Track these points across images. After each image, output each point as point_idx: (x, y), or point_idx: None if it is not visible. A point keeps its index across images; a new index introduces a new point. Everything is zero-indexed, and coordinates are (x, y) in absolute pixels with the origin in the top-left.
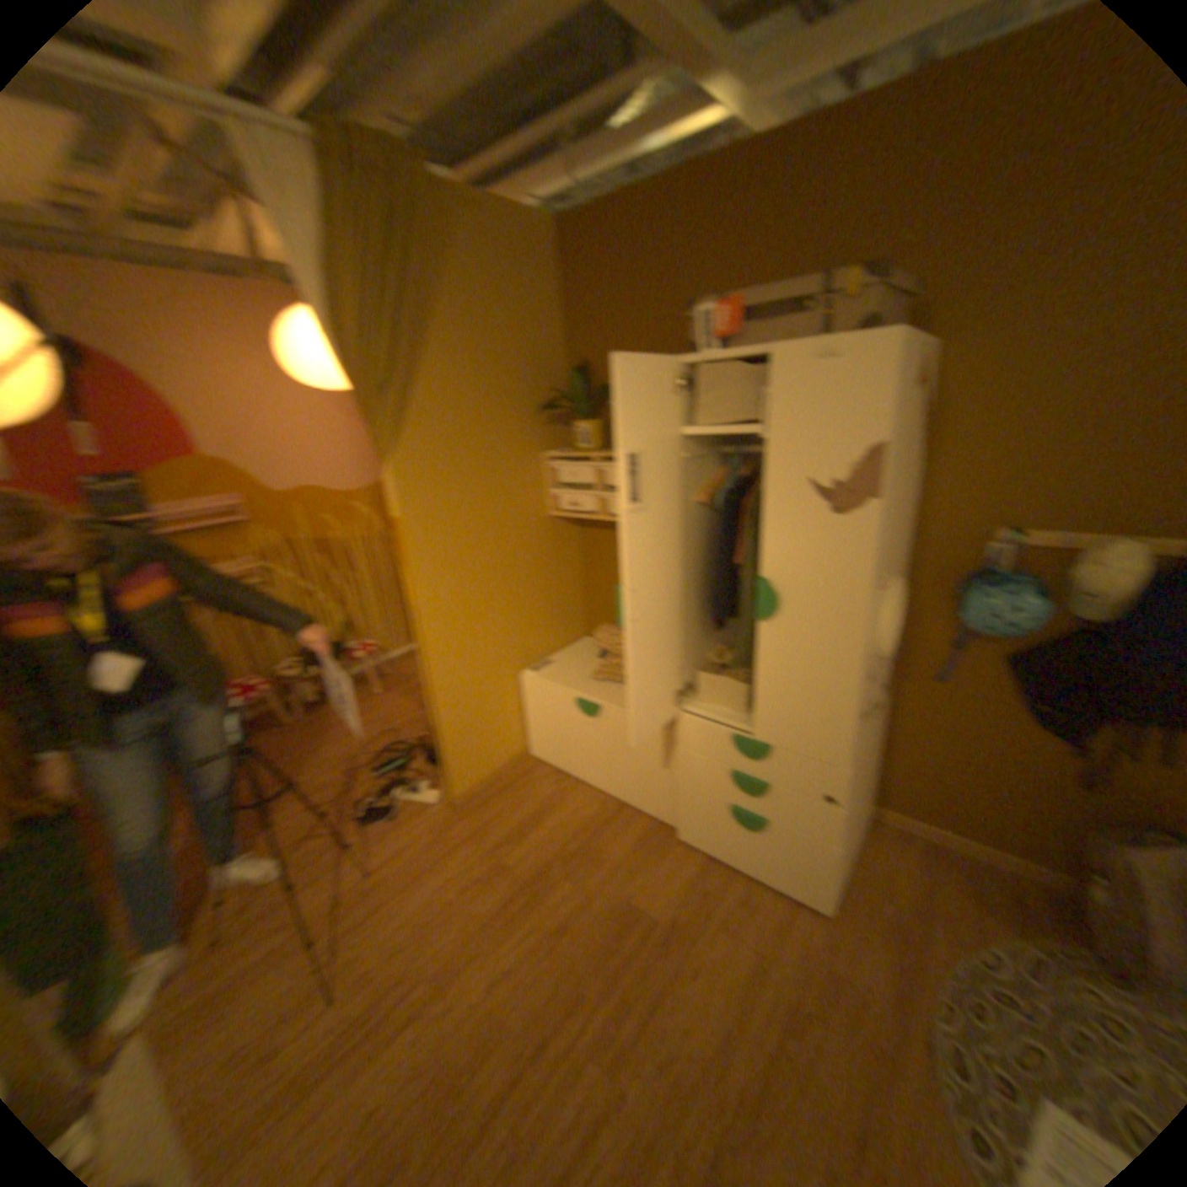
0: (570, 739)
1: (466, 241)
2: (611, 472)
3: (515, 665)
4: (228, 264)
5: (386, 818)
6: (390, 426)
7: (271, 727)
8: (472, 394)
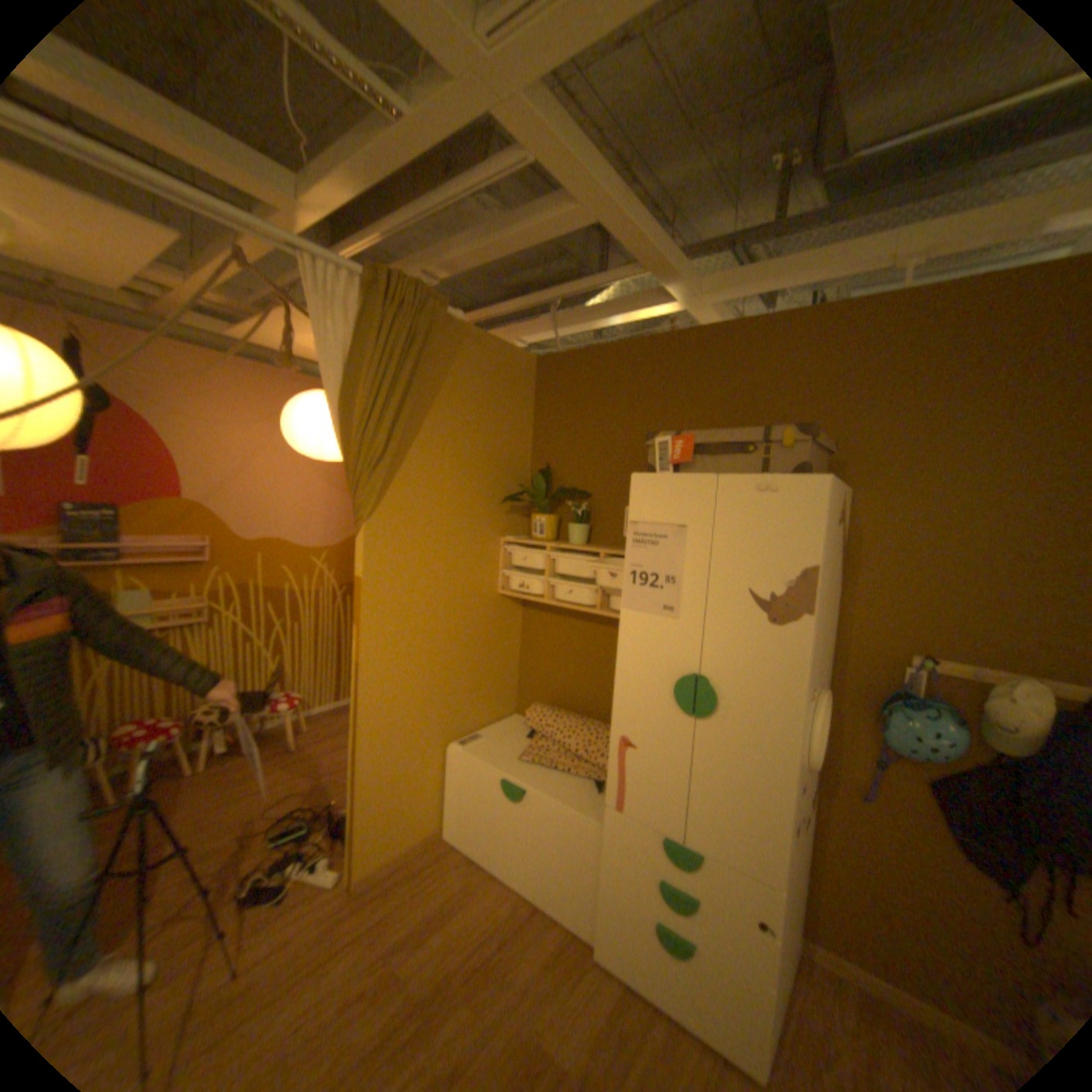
0: (491, 825)
1: (468, 365)
2: (563, 561)
3: (446, 736)
4: (262, 354)
5: (276, 900)
6: (376, 498)
7: (175, 777)
8: (452, 481)
